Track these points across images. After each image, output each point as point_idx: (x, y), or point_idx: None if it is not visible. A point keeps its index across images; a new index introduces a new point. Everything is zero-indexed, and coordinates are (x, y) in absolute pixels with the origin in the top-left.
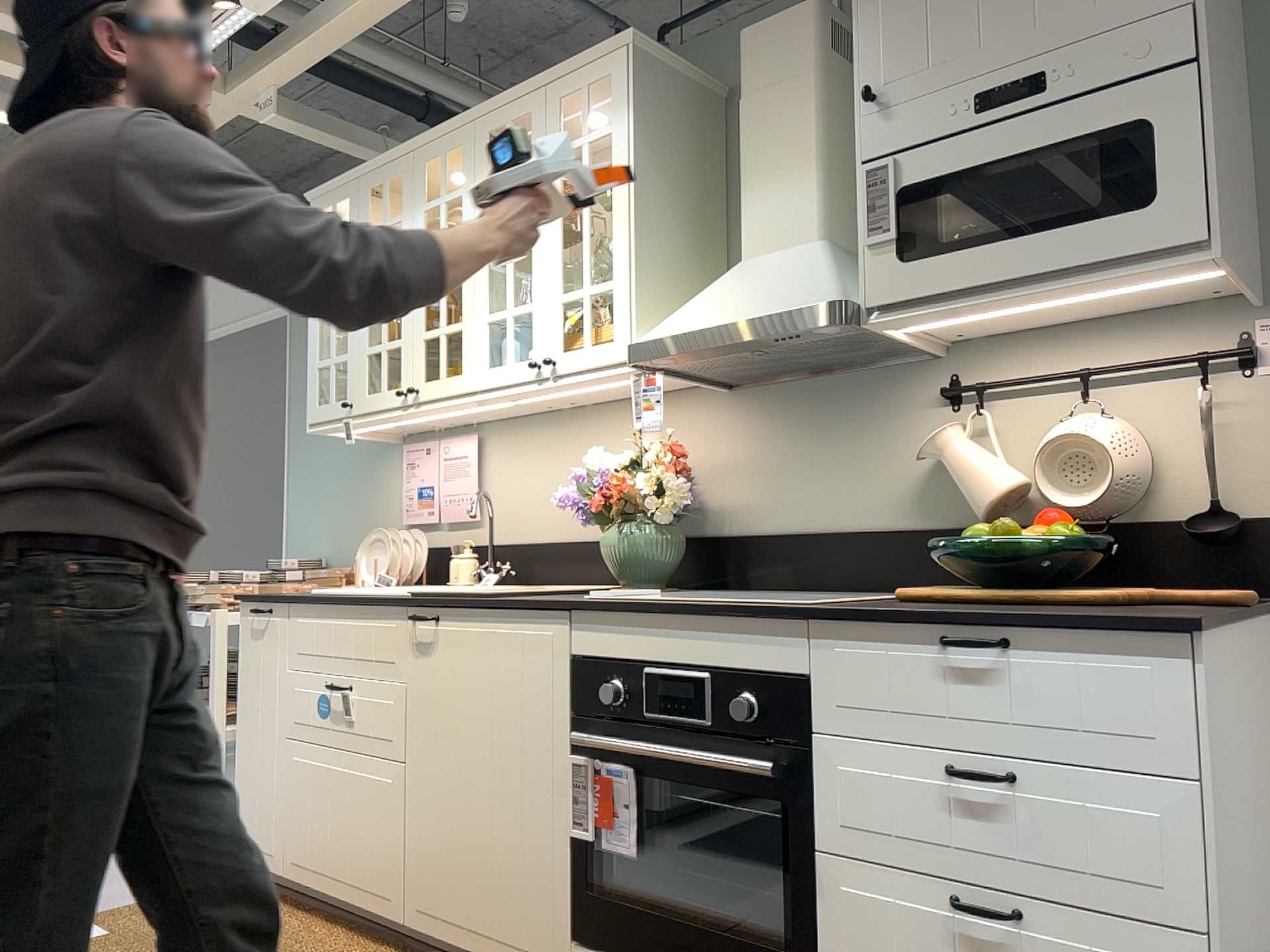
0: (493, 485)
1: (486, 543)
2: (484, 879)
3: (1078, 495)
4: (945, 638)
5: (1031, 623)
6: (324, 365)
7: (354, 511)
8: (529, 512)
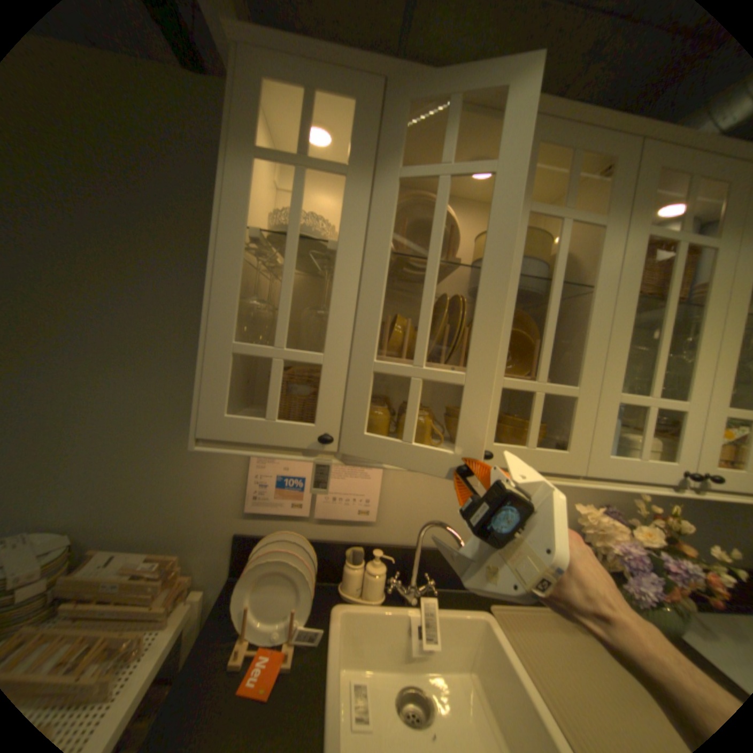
0: (395, 487)
1: (378, 541)
2: None
3: None
4: None
5: None
6: (255, 352)
7: (136, 479)
8: (440, 519)
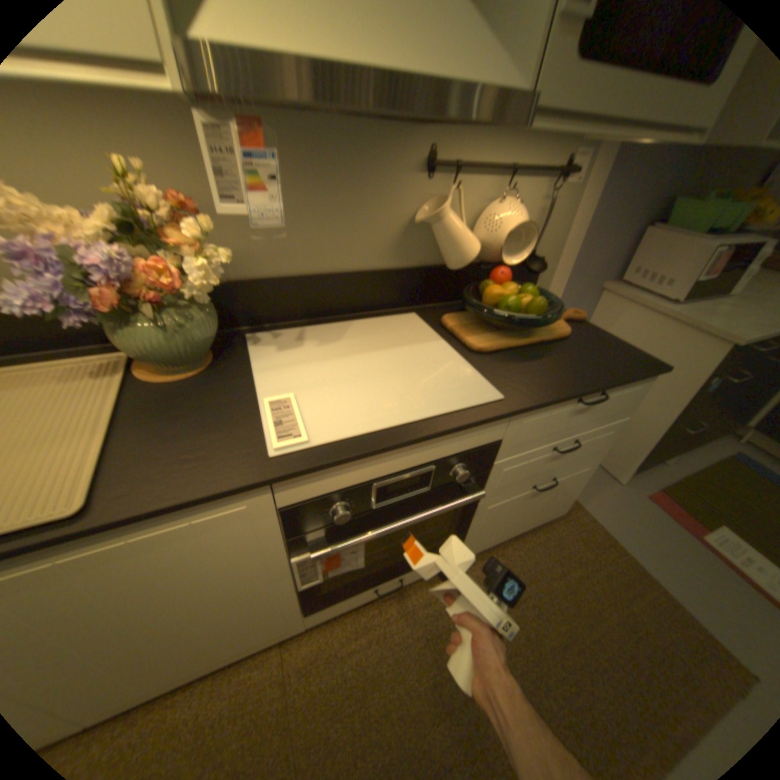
0: None
1: None
2: (196, 653)
3: (507, 254)
4: (588, 403)
5: (623, 385)
6: None
7: None
8: None
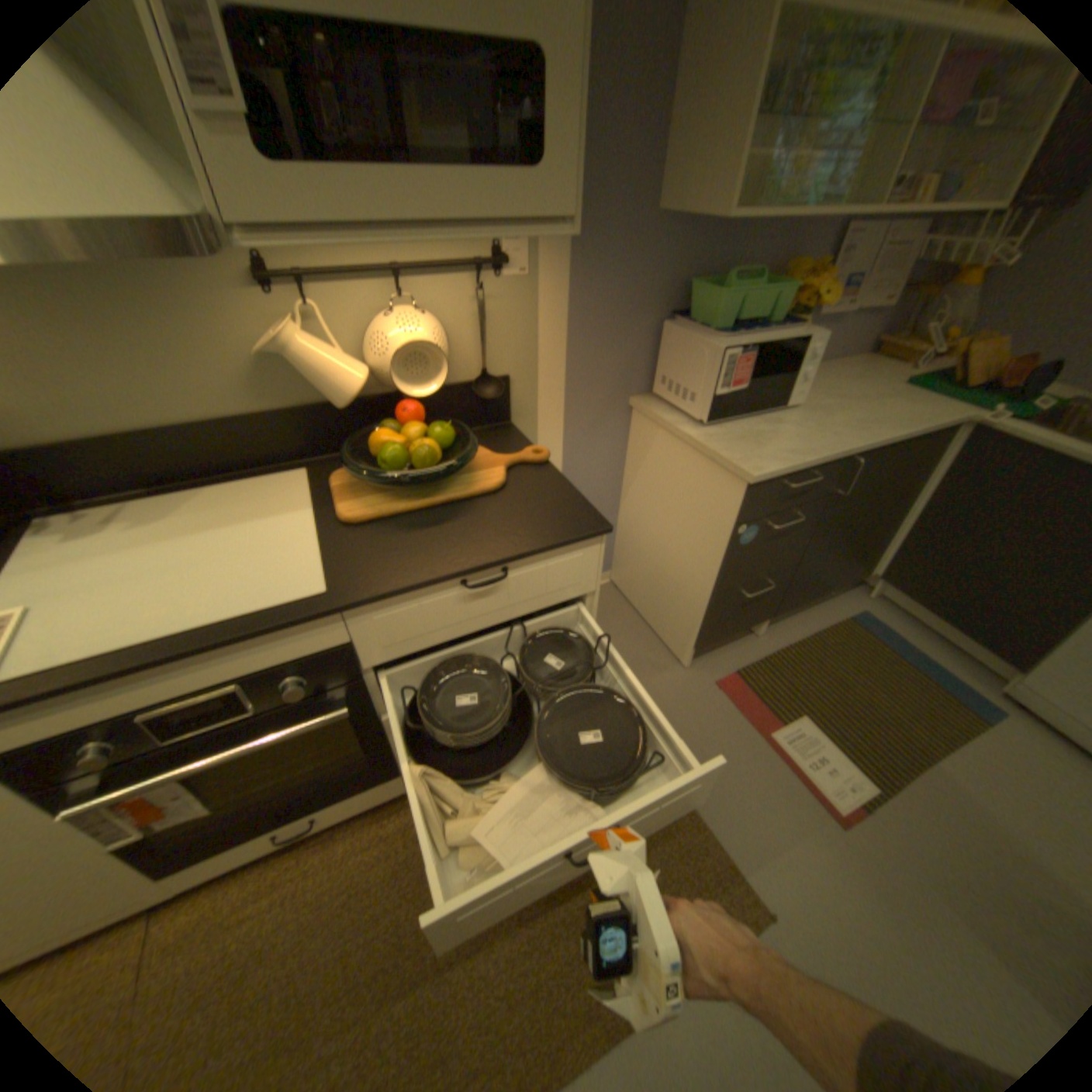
0: None
1: None
2: None
3: (417, 382)
4: (469, 585)
5: (525, 557)
6: None
7: None
8: None
